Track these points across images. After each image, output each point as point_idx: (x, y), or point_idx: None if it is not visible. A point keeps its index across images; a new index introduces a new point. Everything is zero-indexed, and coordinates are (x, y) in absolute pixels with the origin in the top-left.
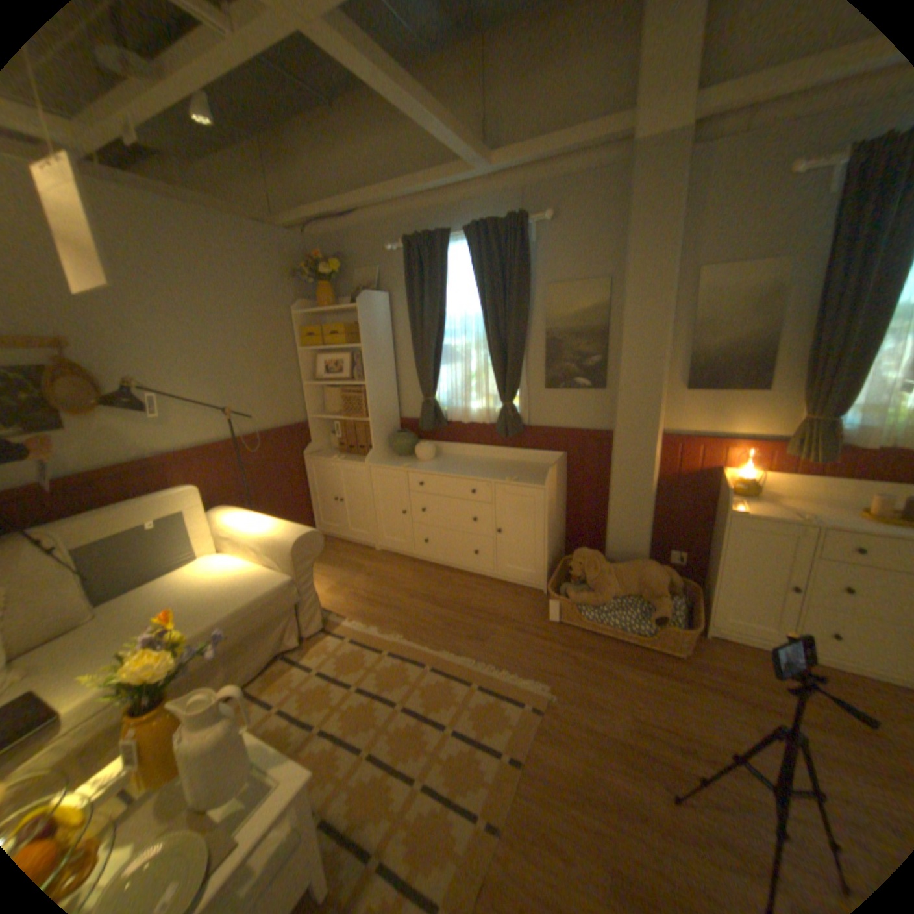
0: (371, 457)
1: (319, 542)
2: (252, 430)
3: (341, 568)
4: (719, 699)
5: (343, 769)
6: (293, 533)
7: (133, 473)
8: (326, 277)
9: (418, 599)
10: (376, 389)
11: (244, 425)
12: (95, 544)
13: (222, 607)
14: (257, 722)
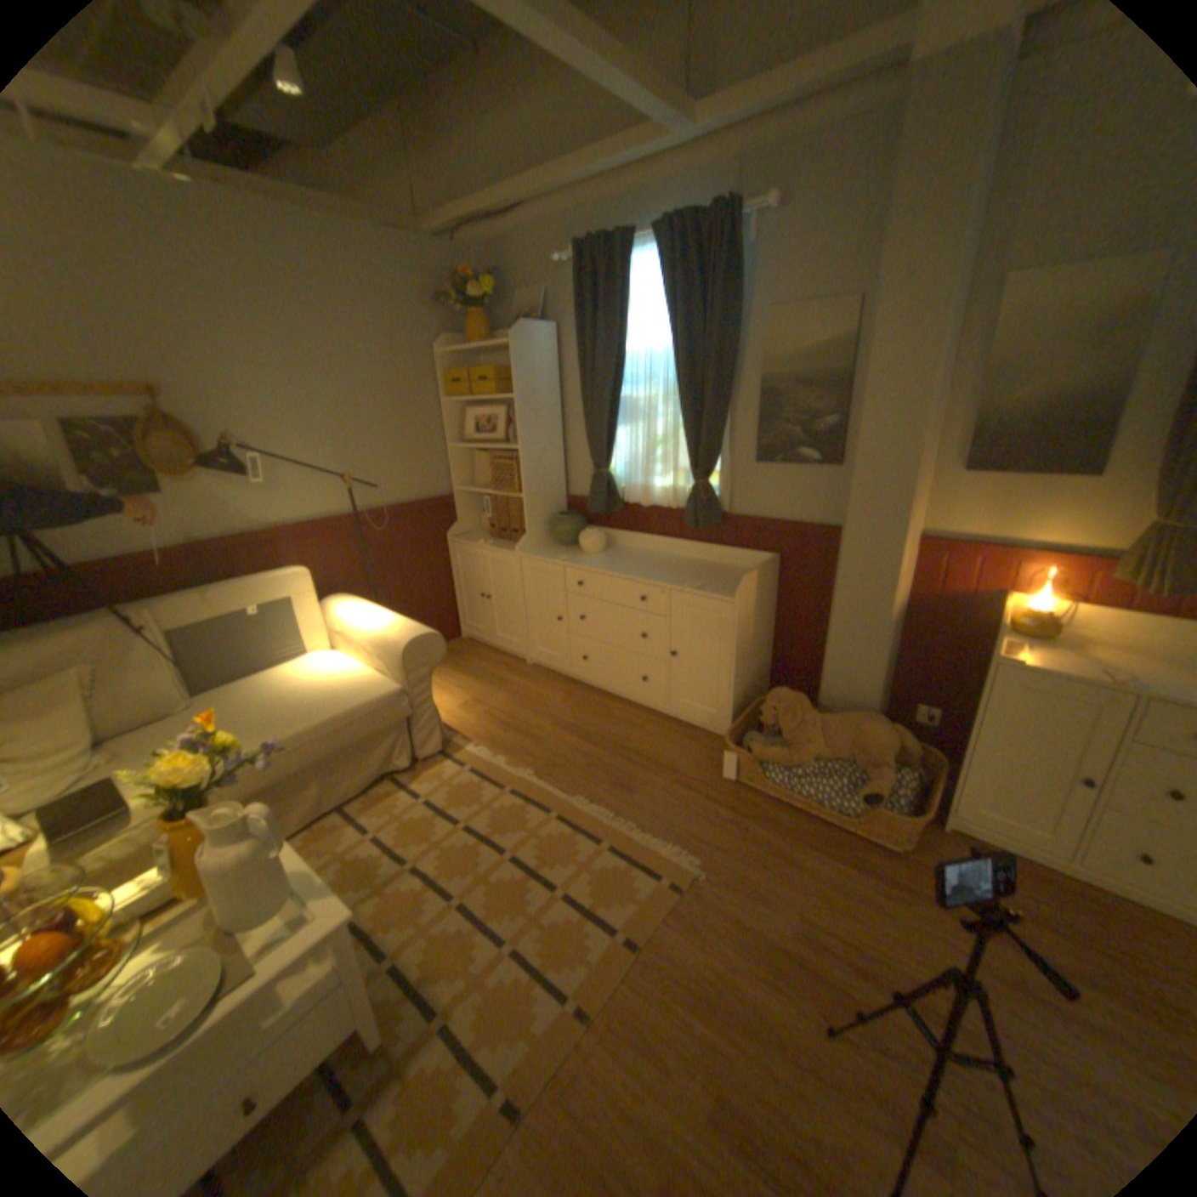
0: (522, 544)
1: (438, 647)
2: (381, 503)
3: (480, 681)
4: (936, 915)
5: (428, 914)
6: (407, 633)
7: (239, 547)
8: (477, 302)
9: (563, 729)
10: (533, 455)
11: (372, 496)
12: (184, 626)
13: (315, 712)
14: (348, 846)
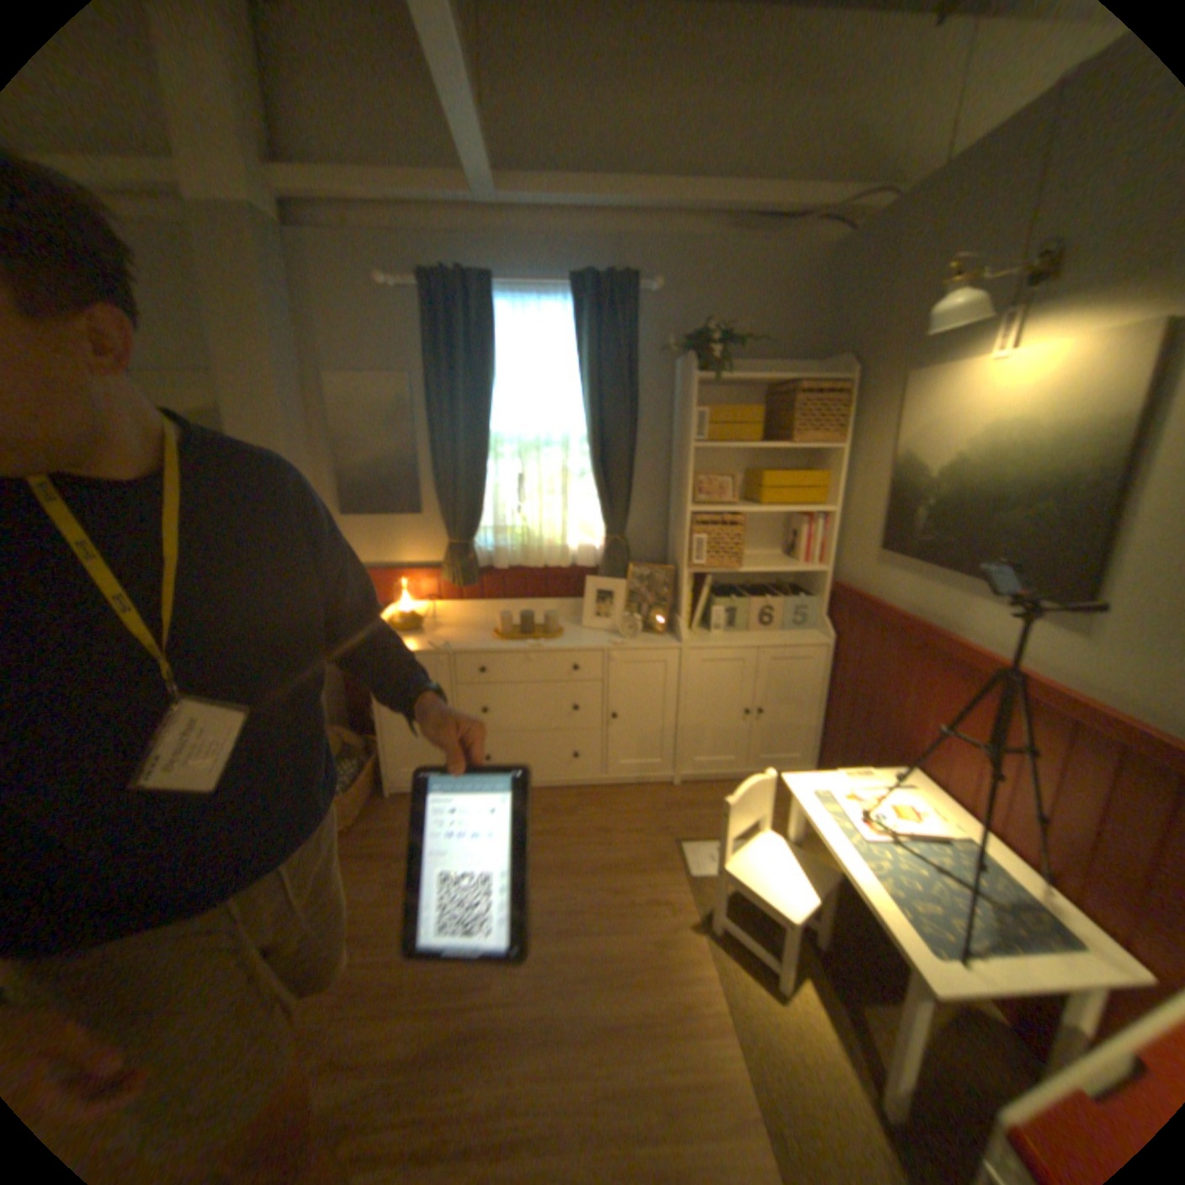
0: None
1: None
2: None
3: None
4: (358, 866)
5: None
6: None
7: None
8: None
9: None
10: None
11: None
12: None
13: None
14: None
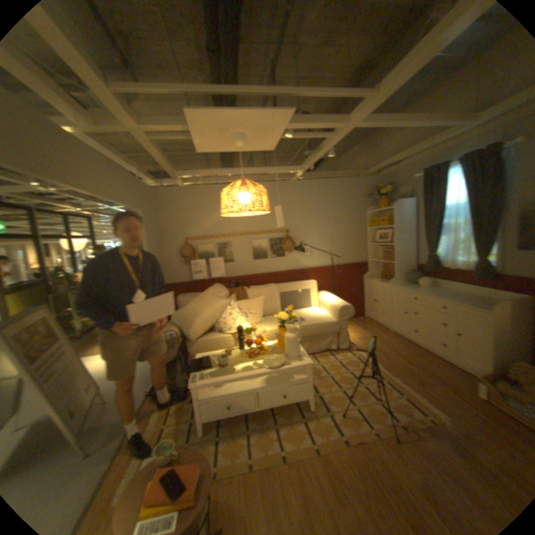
0: (392, 281)
1: (352, 311)
2: (341, 263)
3: (369, 333)
4: None
5: (334, 390)
6: (342, 304)
7: (299, 273)
8: (384, 194)
9: (400, 357)
10: (400, 247)
11: (338, 261)
12: (284, 291)
13: (311, 322)
14: (314, 365)
